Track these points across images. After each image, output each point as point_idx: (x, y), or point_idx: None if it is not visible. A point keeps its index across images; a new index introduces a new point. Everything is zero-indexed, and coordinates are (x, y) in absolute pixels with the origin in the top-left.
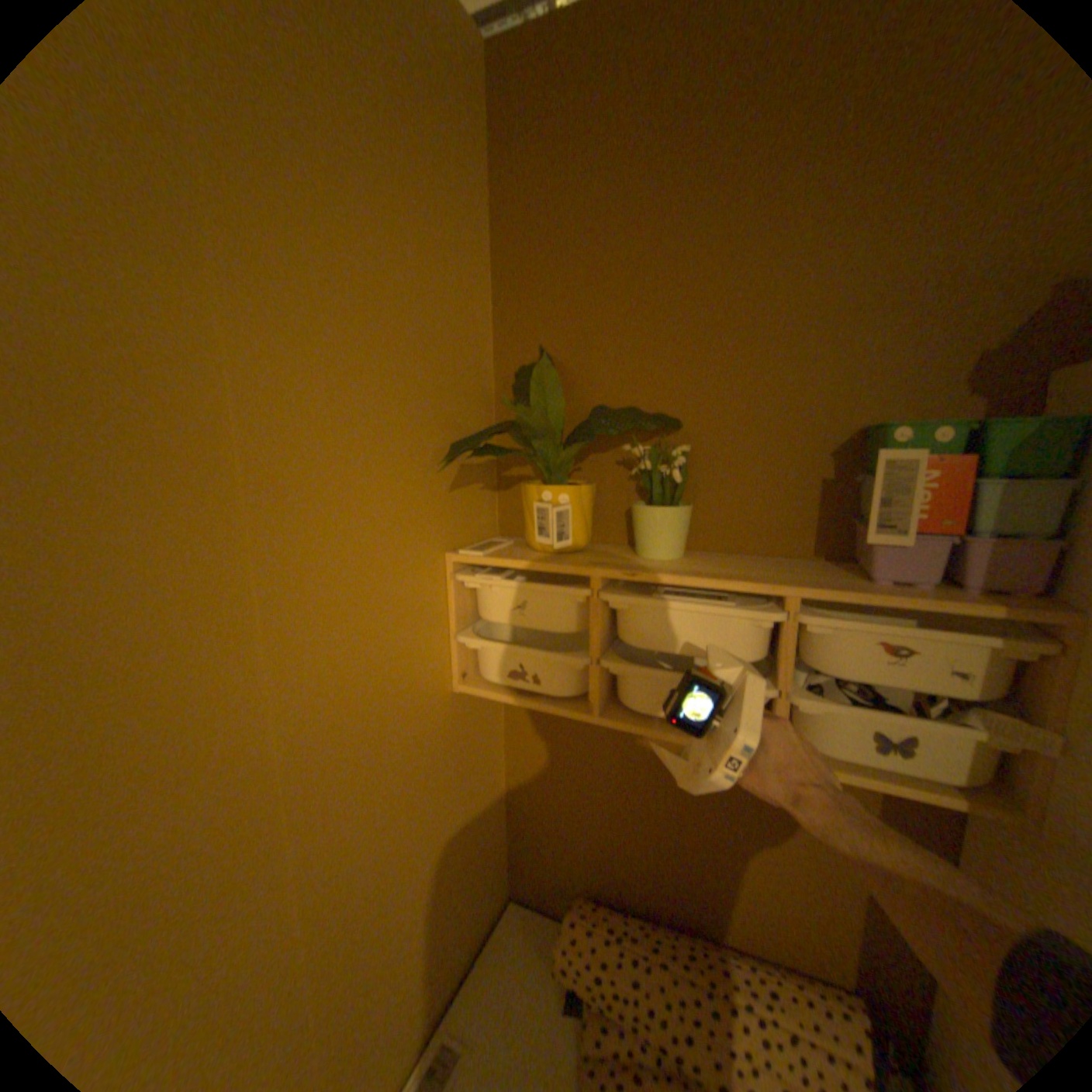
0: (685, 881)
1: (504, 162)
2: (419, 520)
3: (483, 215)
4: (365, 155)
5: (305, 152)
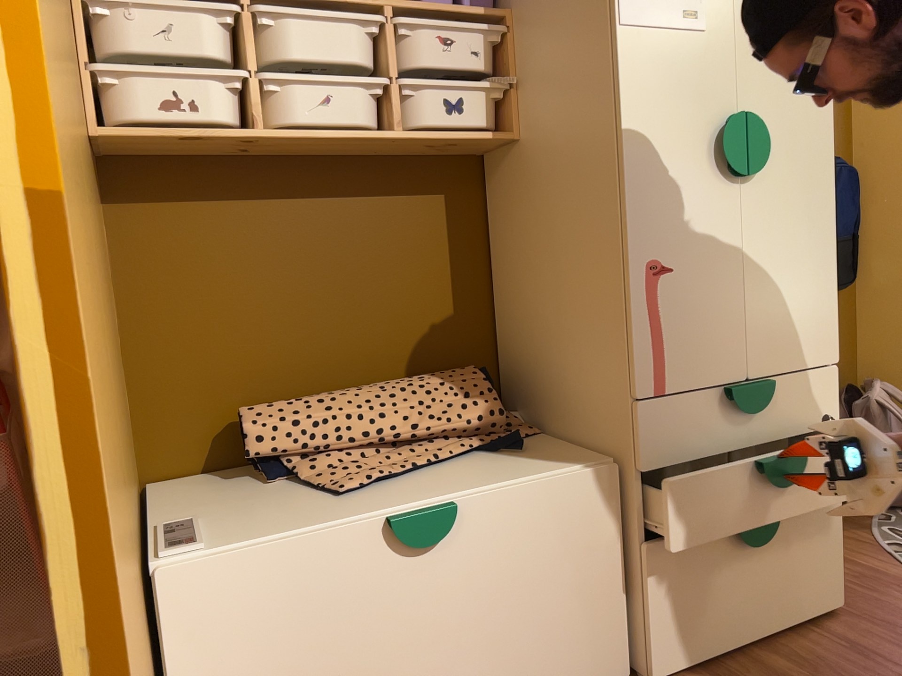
0: (332, 350)
1: None
2: None
3: None
4: None
5: None
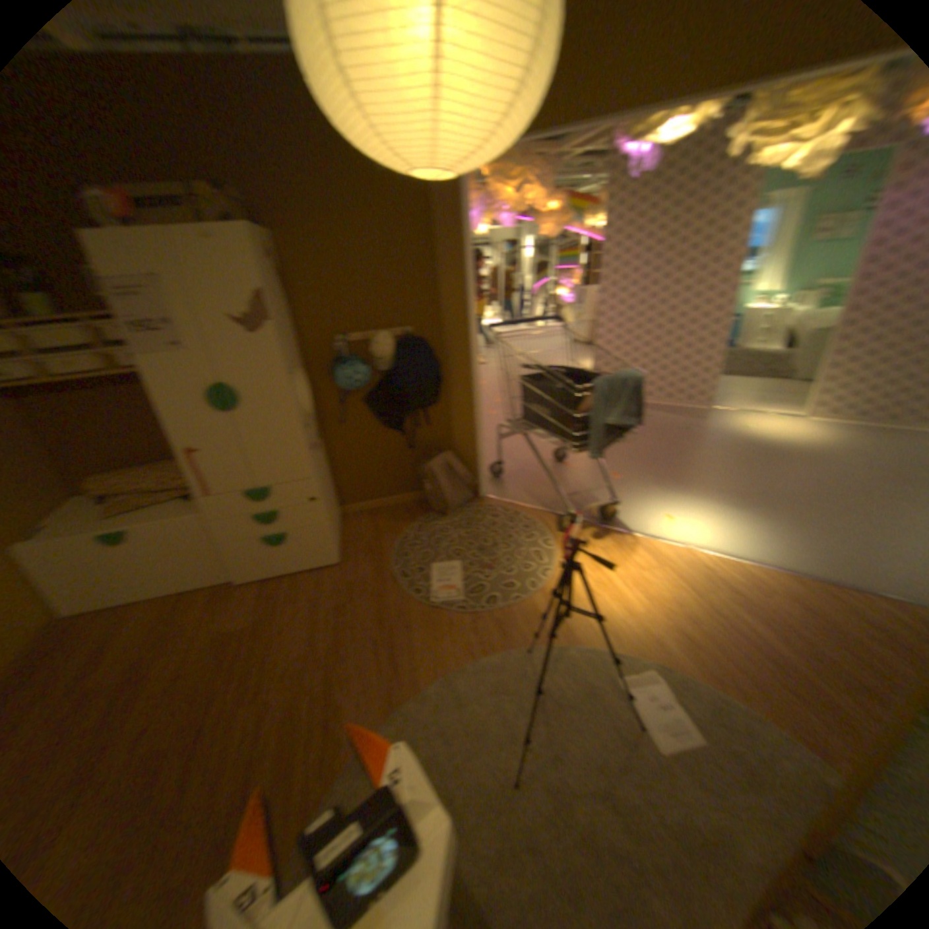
0: (130, 450)
1: None
2: None
3: None
4: None
5: None
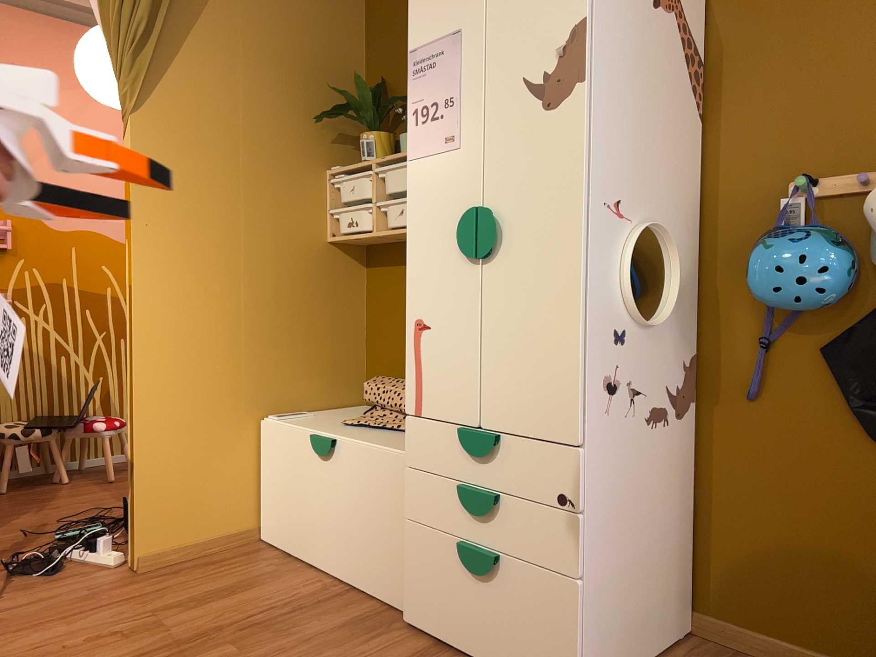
0: None
1: (371, 1)
2: (311, 151)
3: (361, 25)
4: (297, 13)
5: (274, 17)
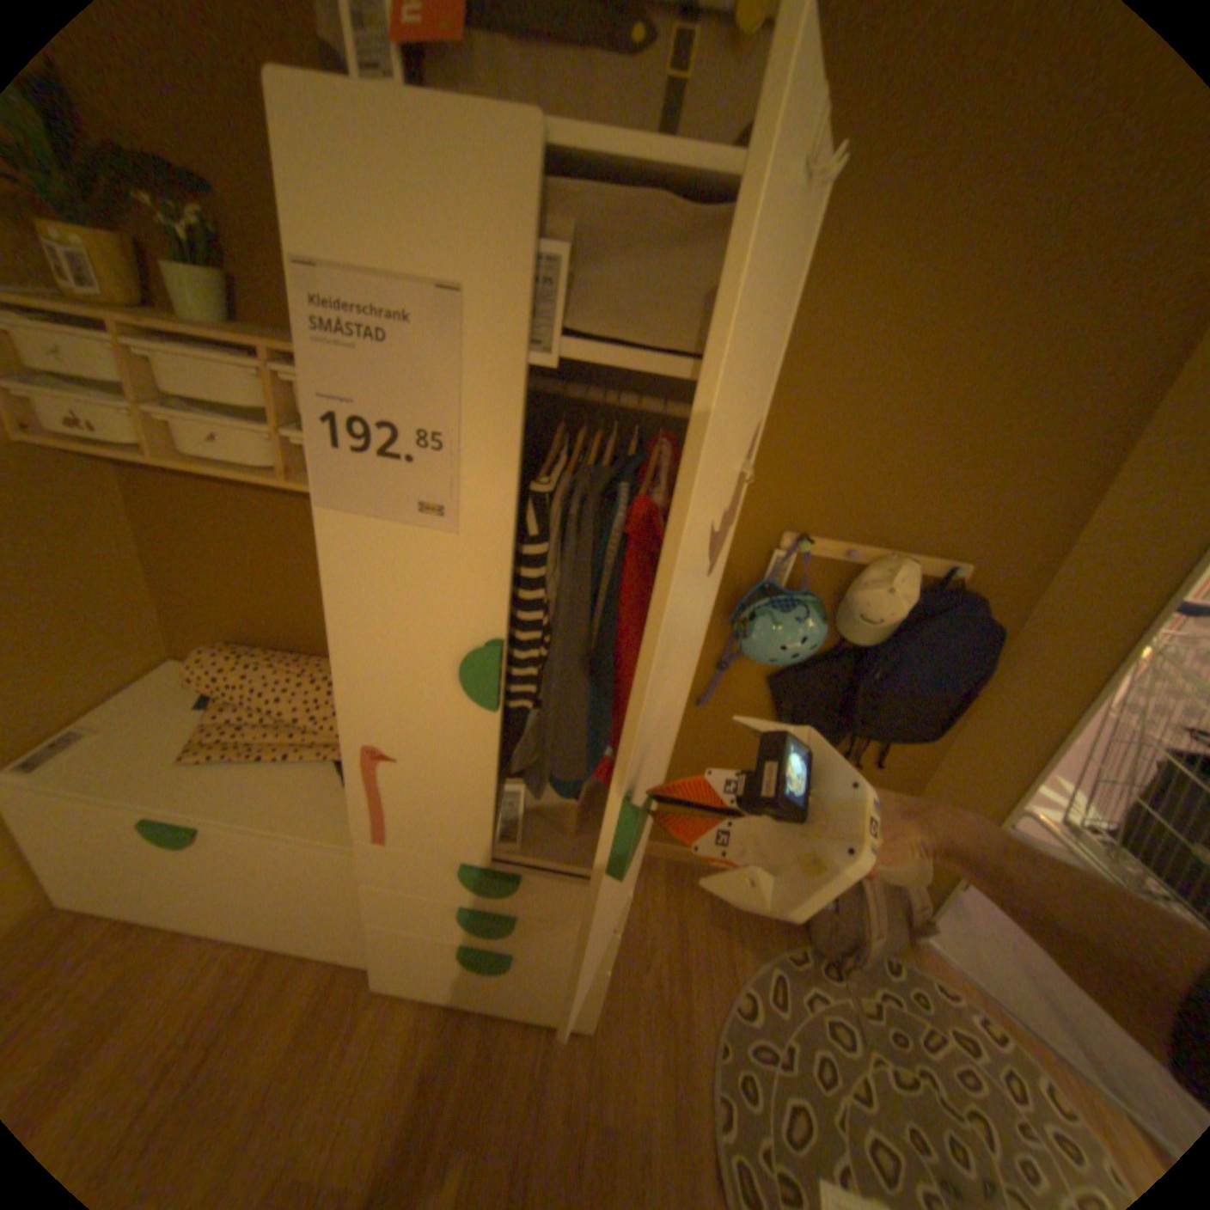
0: (300, 618)
1: None
2: None
3: None
4: None
5: None
